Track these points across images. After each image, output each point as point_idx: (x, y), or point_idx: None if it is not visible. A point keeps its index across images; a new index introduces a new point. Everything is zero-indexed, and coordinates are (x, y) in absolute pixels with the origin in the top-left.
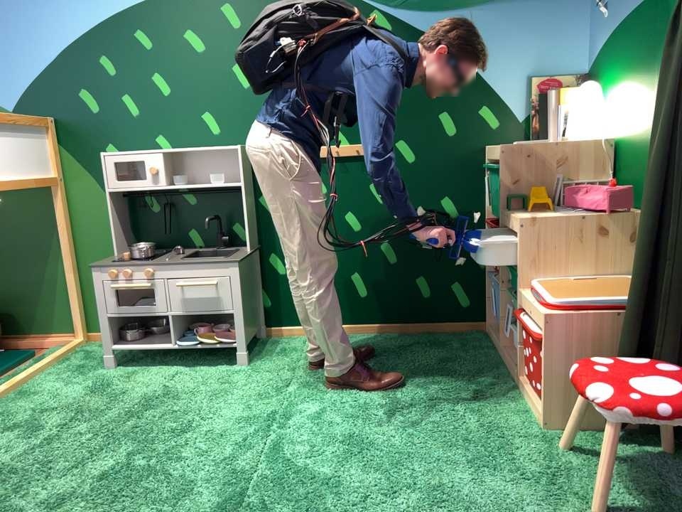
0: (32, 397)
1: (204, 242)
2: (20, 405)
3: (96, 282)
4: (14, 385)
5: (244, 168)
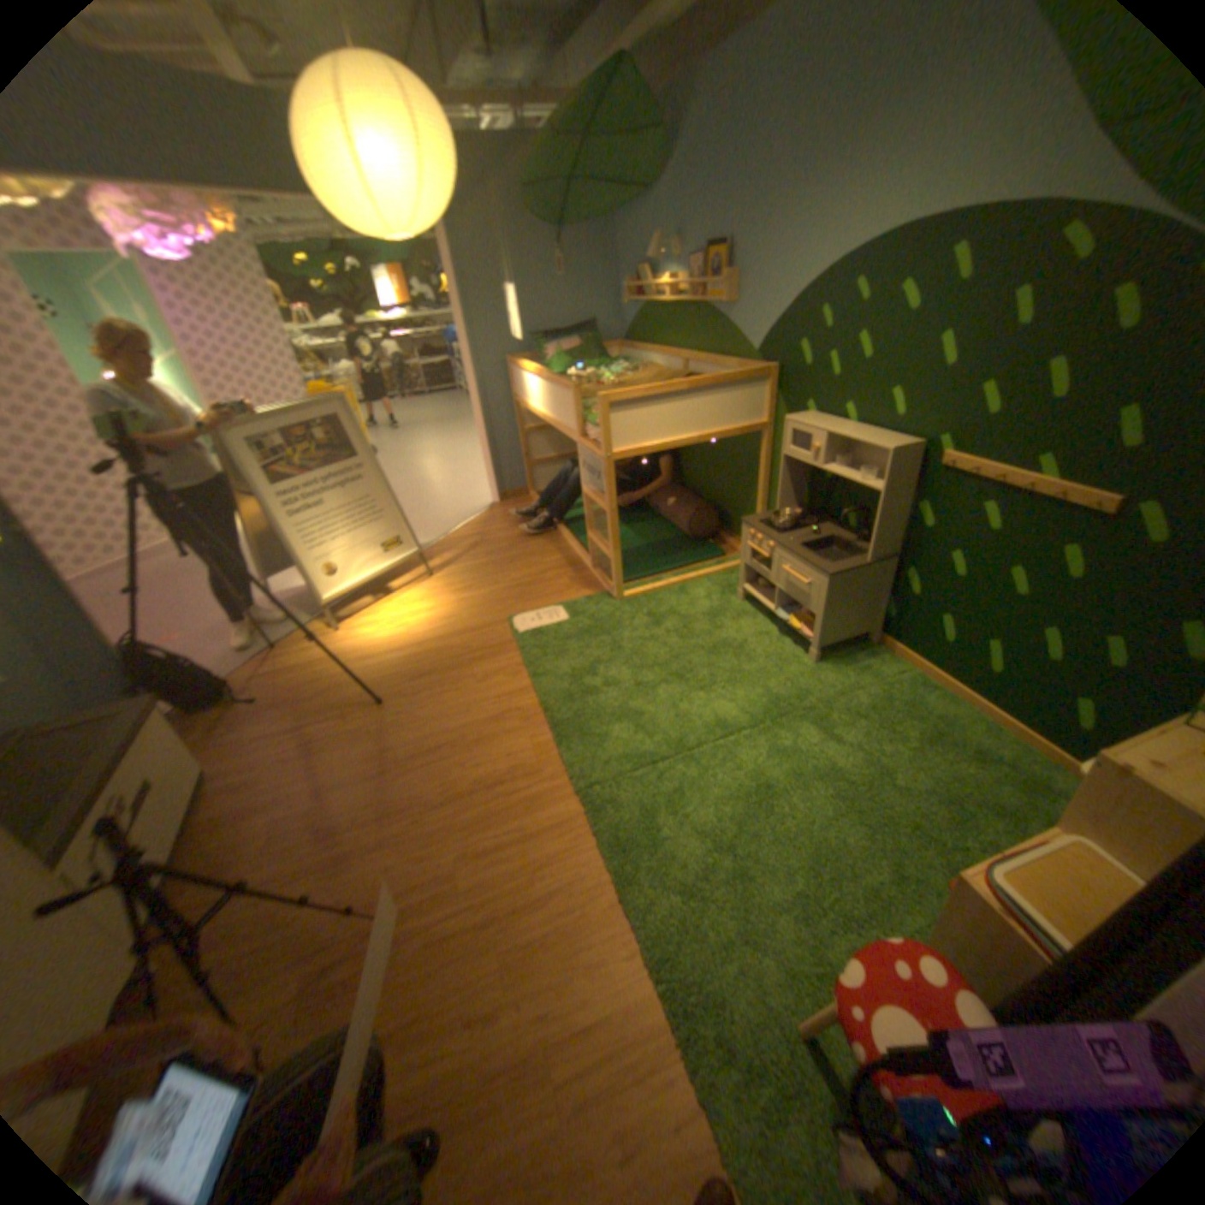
0: (682, 598)
1: (856, 527)
2: (671, 600)
3: (742, 536)
4: (683, 582)
5: (909, 469)
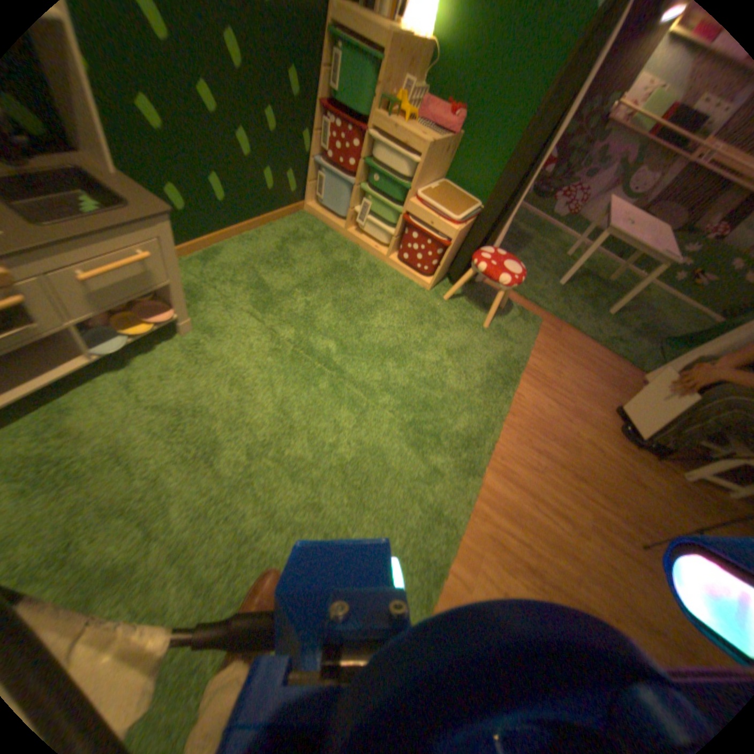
0: None
1: None
2: None
3: None
4: None
5: None
